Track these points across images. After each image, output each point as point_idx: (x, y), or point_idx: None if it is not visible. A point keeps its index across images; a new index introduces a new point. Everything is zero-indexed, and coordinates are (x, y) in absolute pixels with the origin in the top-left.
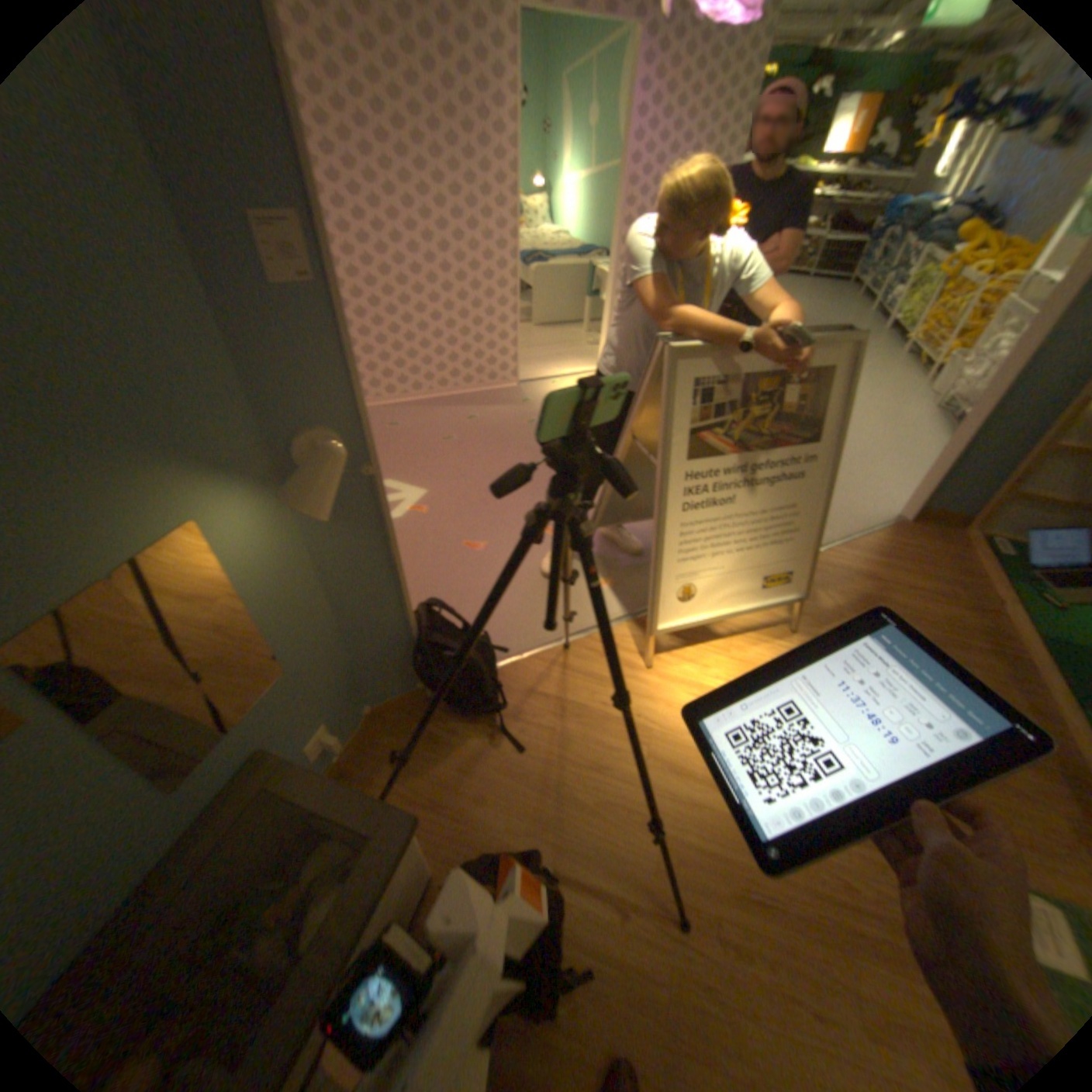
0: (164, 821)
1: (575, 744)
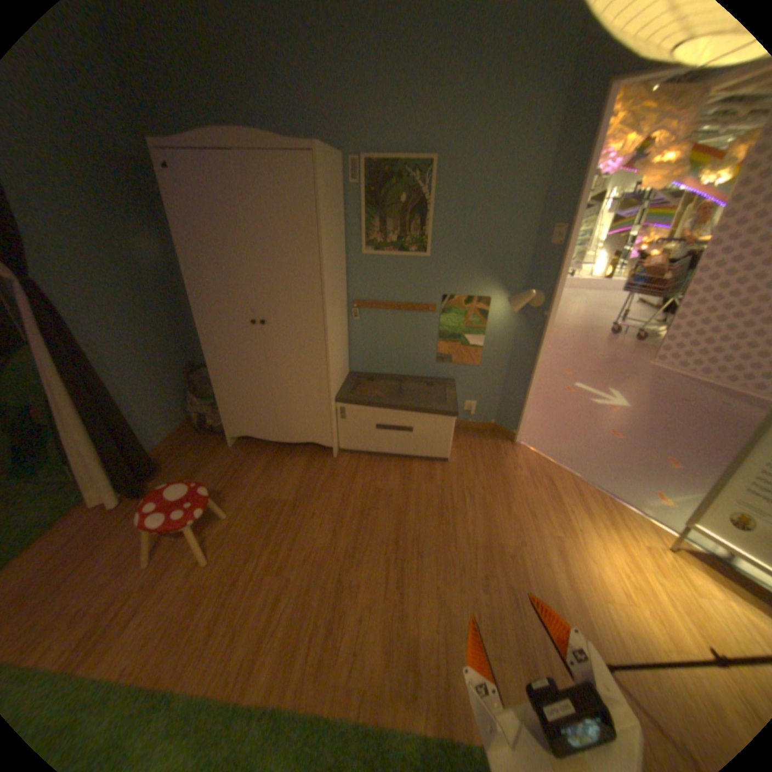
0: (429, 367)
1: (537, 501)
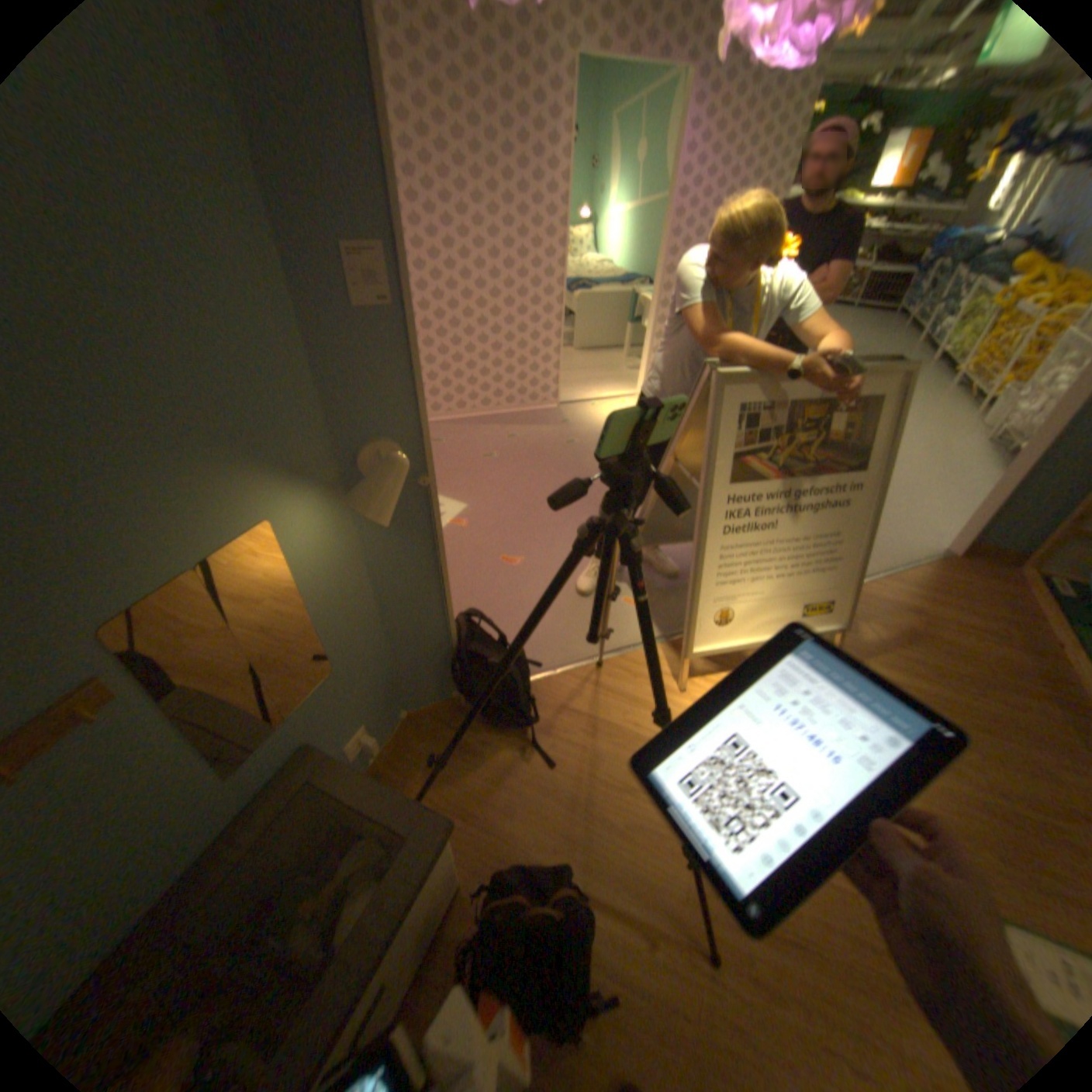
0: (216, 806)
1: (605, 764)
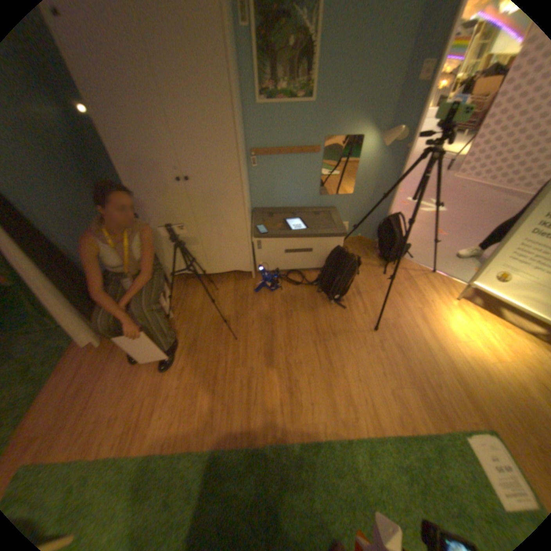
0: (314, 200)
1: (400, 287)
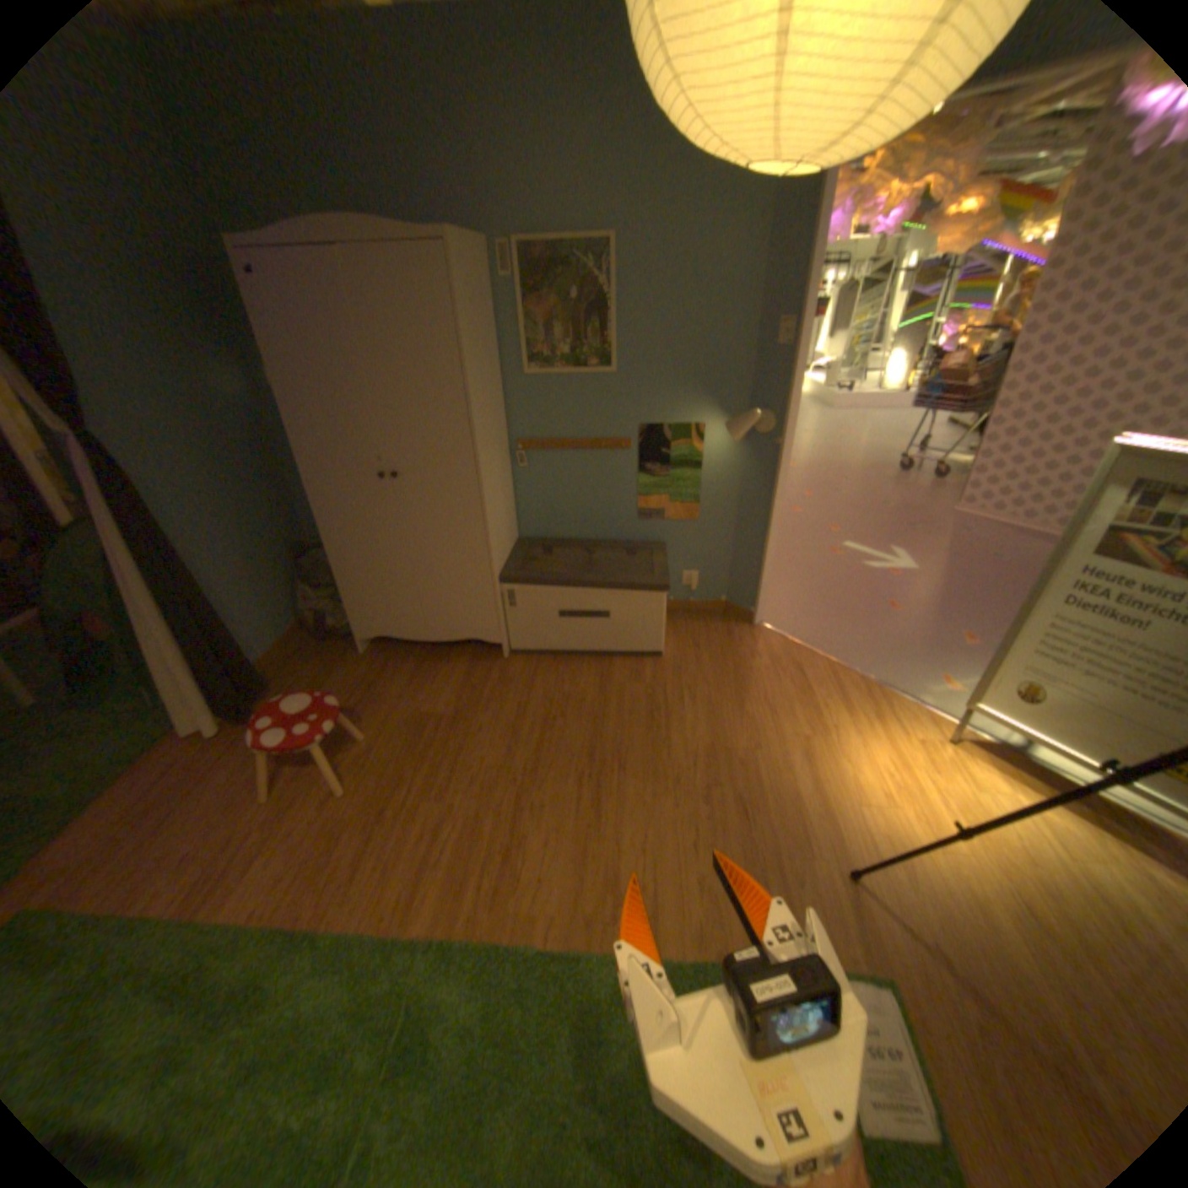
0: (628, 527)
1: (780, 695)
